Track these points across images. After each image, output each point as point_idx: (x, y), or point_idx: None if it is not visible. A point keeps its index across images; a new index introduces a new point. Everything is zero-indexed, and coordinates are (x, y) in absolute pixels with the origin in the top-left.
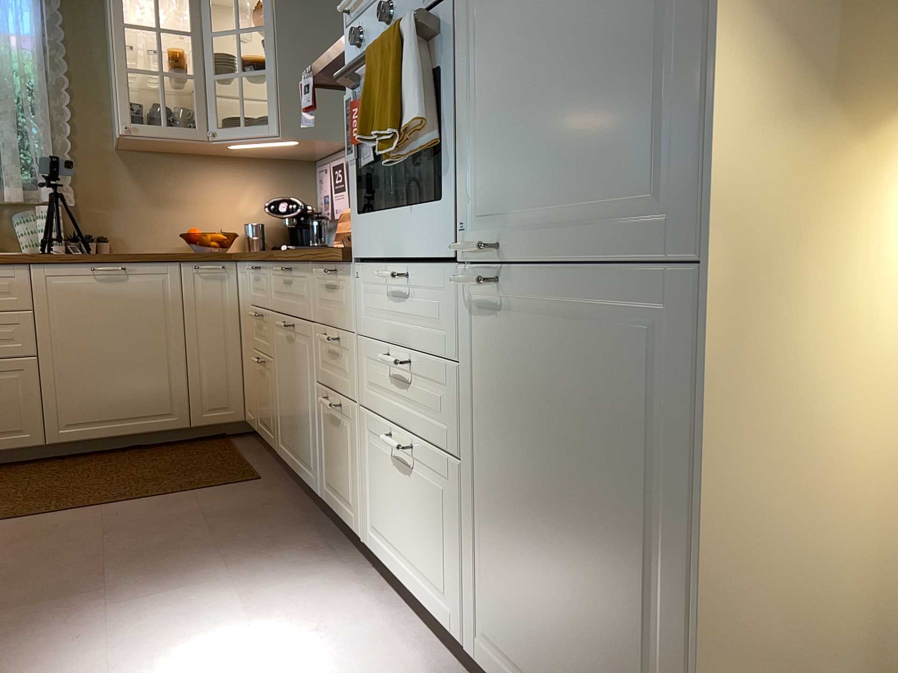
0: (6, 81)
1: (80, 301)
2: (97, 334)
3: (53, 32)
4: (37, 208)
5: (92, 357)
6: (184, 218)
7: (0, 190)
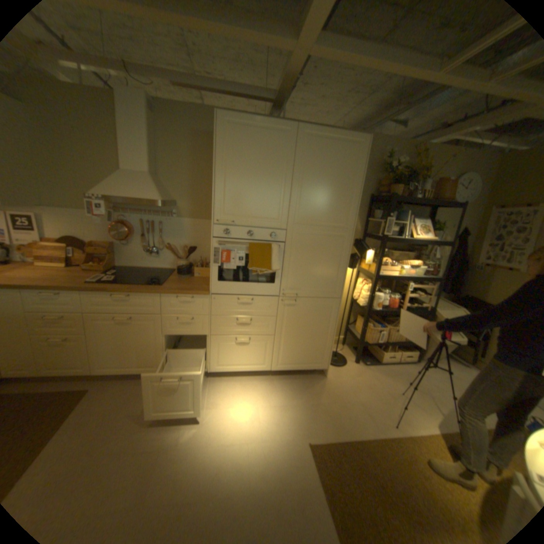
0: None
1: None
2: None
3: None
4: None
5: None
6: None
7: None
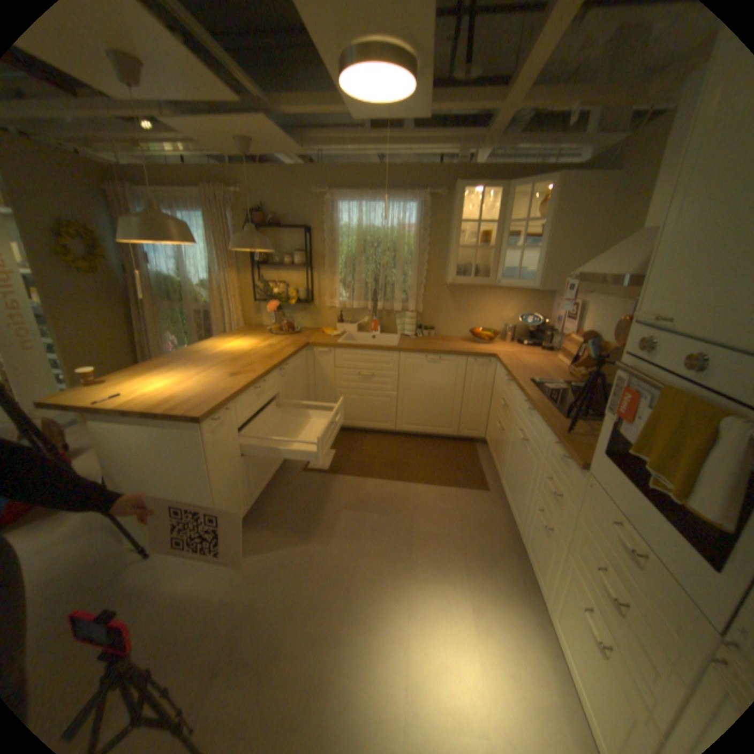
0: (400, 252)
1: (418, 371)
2: (422, 387)
3: (425, 222)
4: (405, 314)
5: (419, 397)
6: (472, 319)
7: (391, 304)
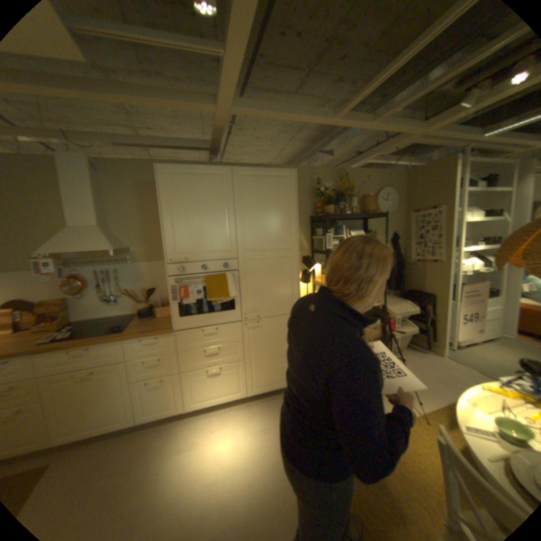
0: None
1: None
2: None
3: None
4: None
5: None
6: None
7: None
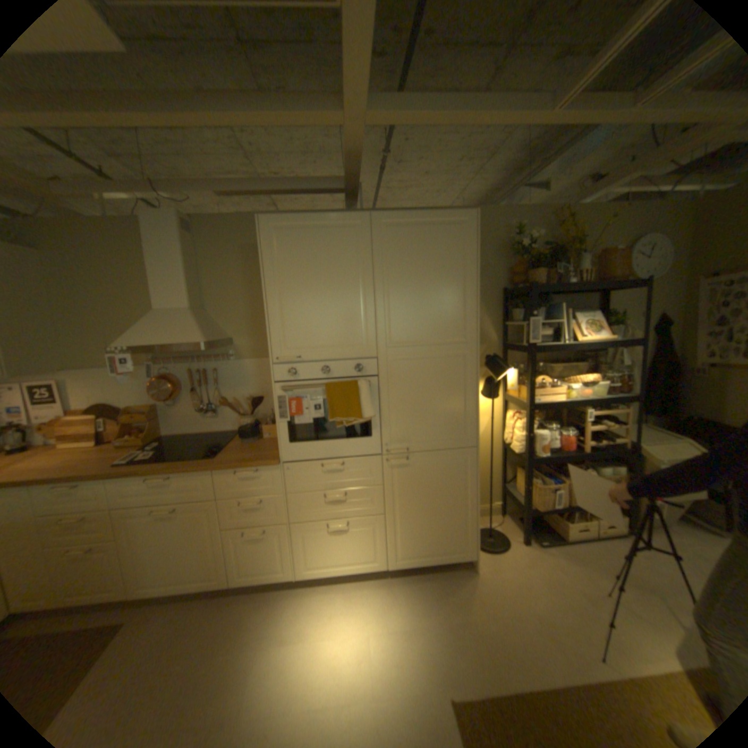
0: None
1: None
2: None
3: None
4: None
5: None
6: None
7: None
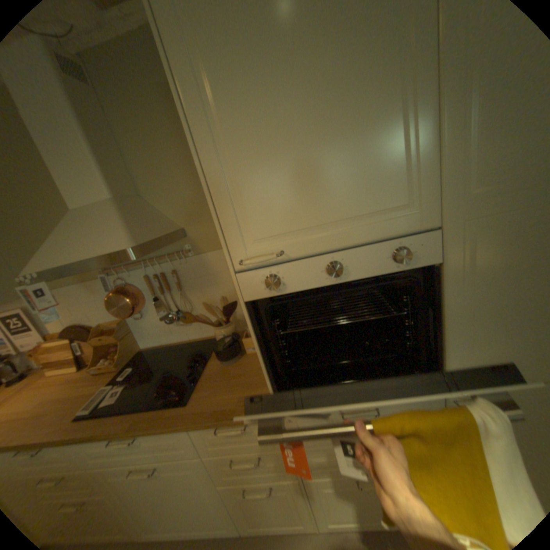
0: None
1: None
2: None
3: None
4: None
5: None
6: None
7: None
